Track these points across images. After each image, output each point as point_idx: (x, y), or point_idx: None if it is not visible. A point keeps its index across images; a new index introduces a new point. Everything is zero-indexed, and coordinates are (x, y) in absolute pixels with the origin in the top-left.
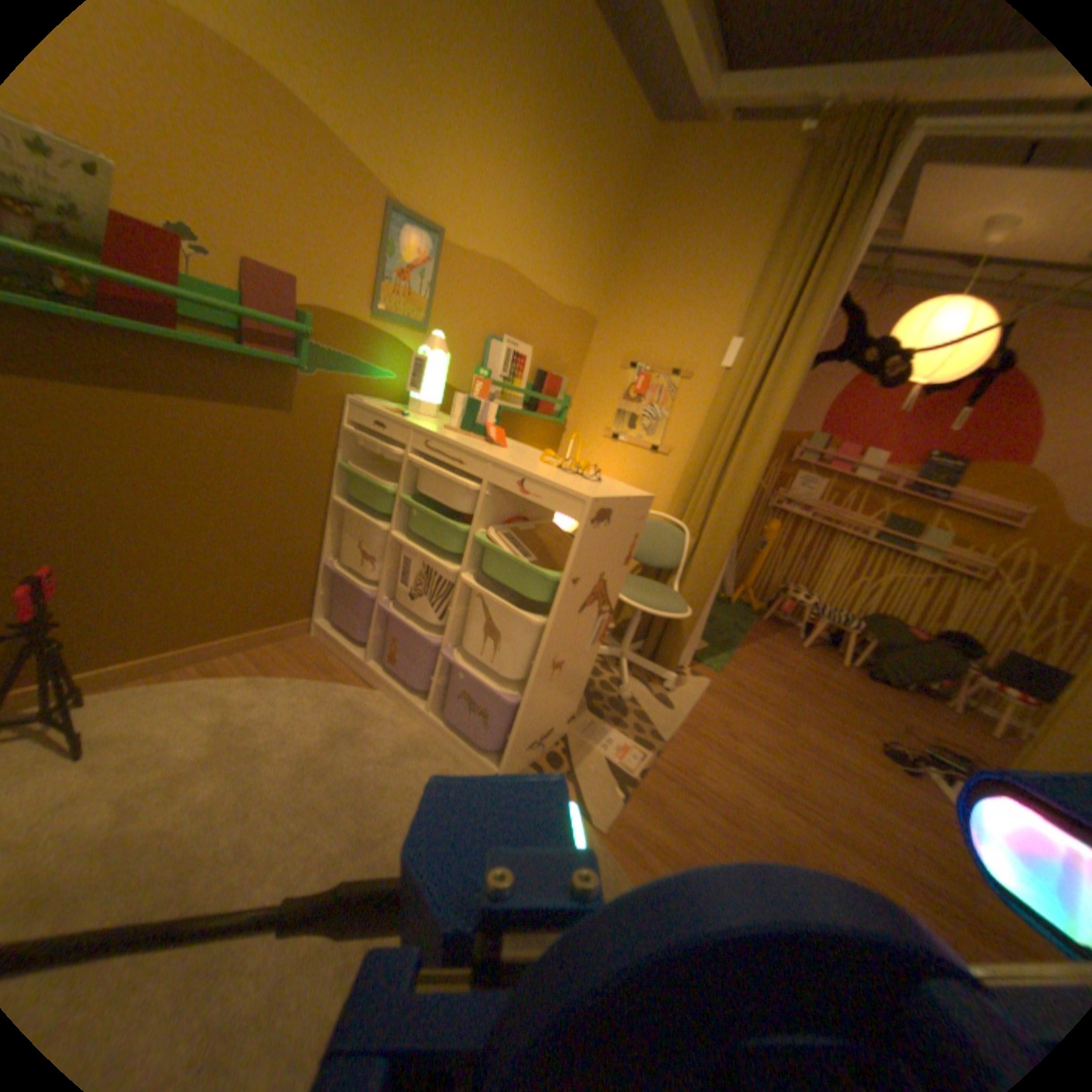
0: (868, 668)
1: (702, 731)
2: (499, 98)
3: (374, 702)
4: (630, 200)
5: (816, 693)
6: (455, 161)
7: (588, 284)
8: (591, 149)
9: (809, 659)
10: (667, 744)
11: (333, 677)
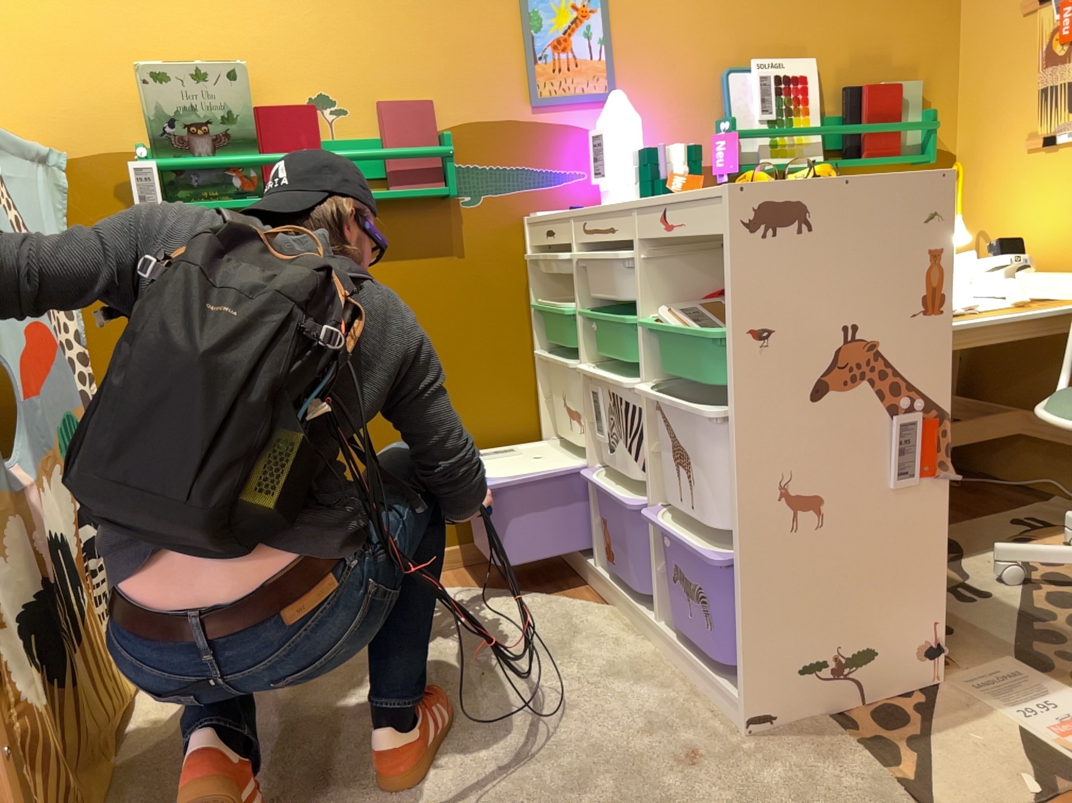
0: None
1: None
2: None
3: (597, 618)
4: None
5: None
6: None
7: None
8: None
9: None
10: None
11: (559, 591)
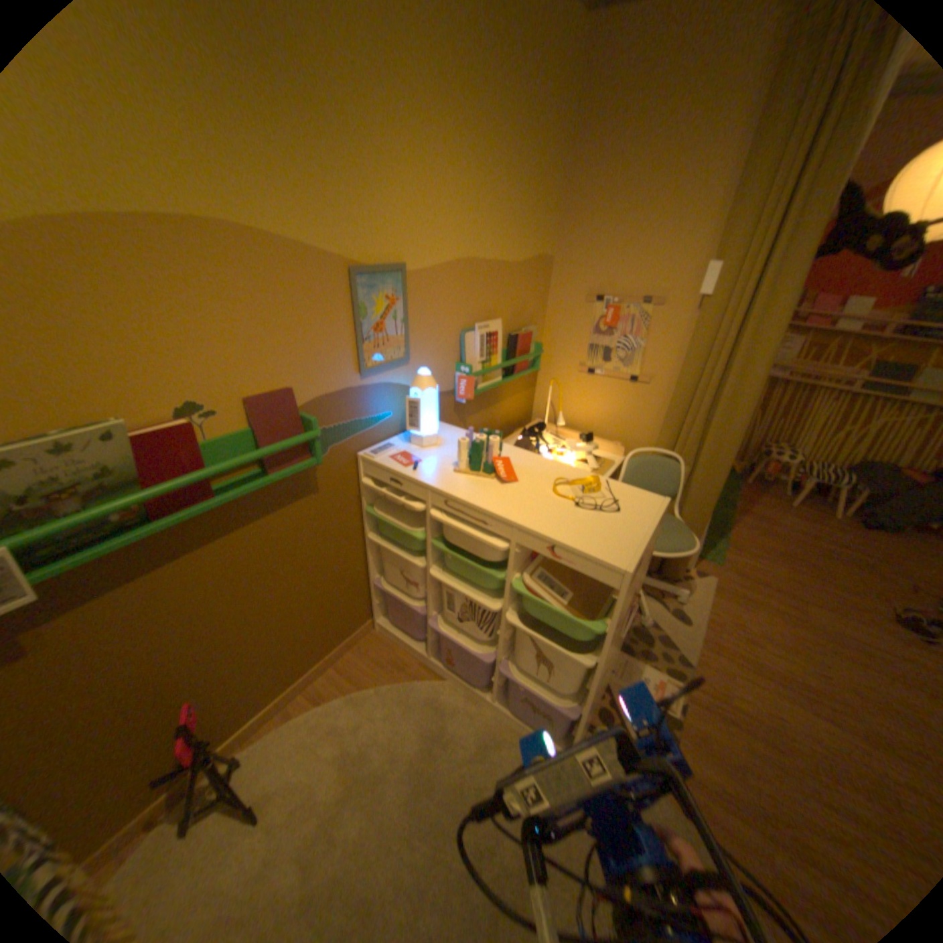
0: (860, 512)
1: (724, 642)
2: (427, 94)
3: (446, 694)
4: (569, 117)
5: (817, 562)
6: (399, 189)
7: (541, 228)
8: (525, 88)
9: (802, 519)
10: (697, 668)
11: (406, 672)
